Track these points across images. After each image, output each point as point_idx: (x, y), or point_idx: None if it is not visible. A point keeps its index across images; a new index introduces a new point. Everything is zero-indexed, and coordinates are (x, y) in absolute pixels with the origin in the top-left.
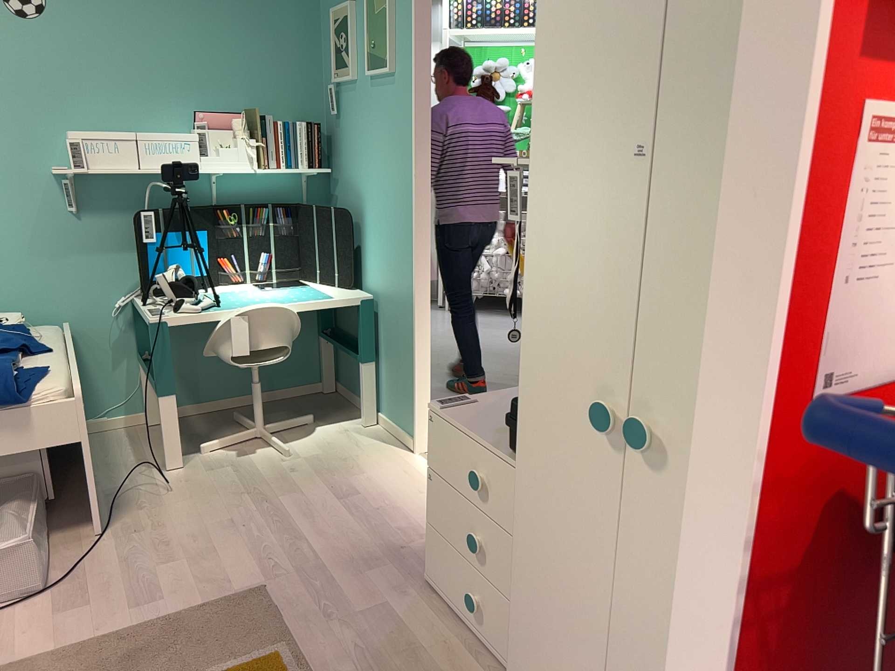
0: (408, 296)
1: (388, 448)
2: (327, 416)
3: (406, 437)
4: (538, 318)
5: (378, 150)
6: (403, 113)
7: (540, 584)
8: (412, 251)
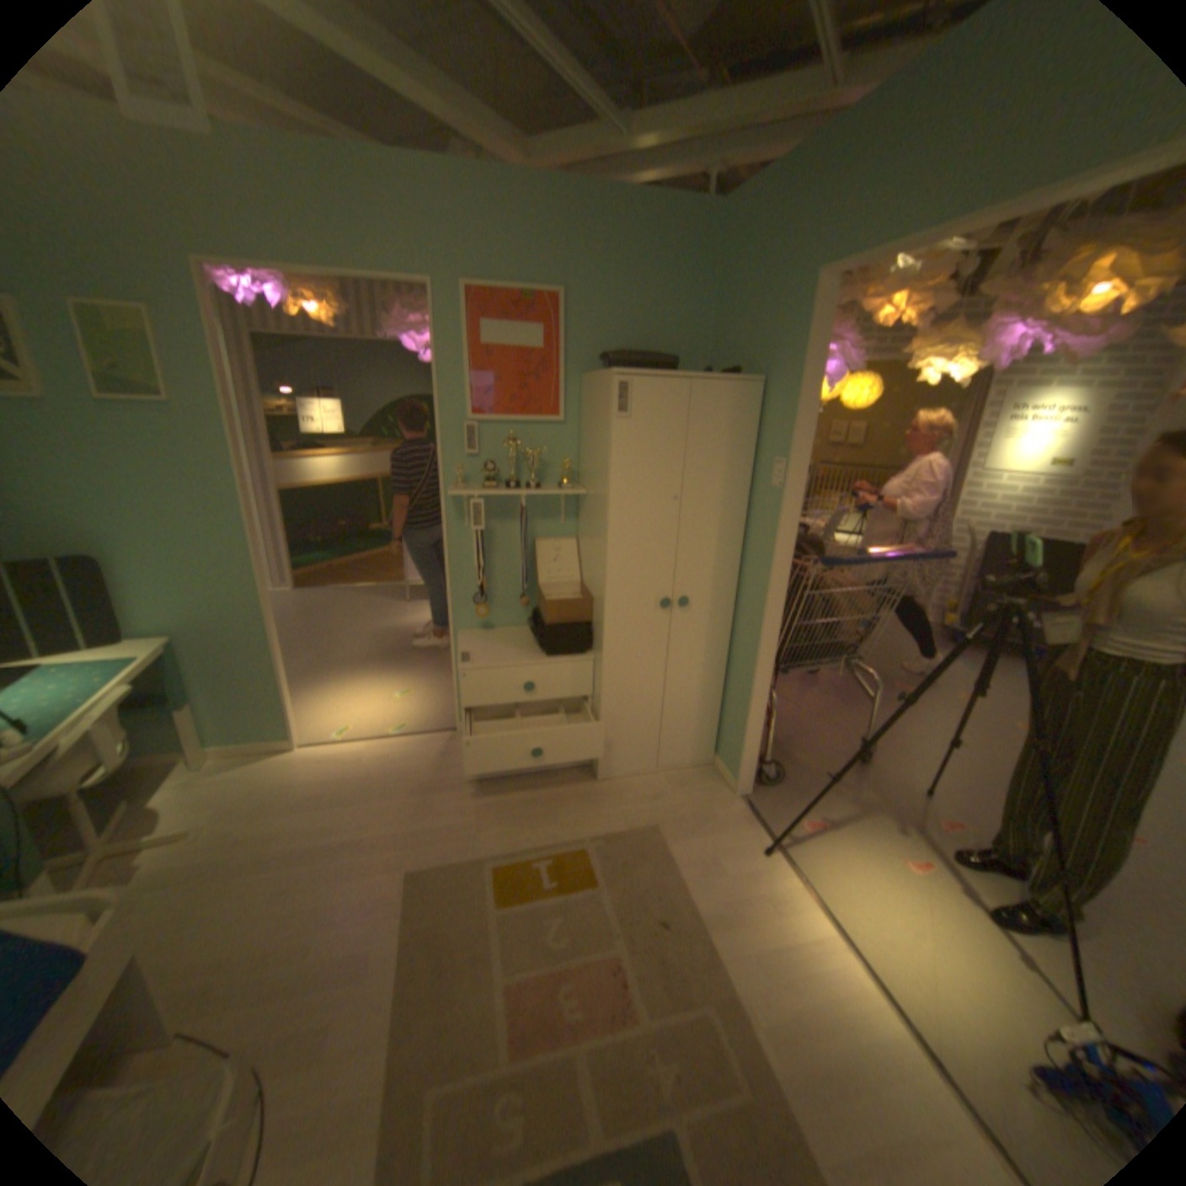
0: (249, 621)
1: (262, 765)
2: (127, 795)
3: (274, 745)
4: (616, 578)
5: (139, 485)
6: (202, 447)
7: (621, 695)
8: (251, 578)
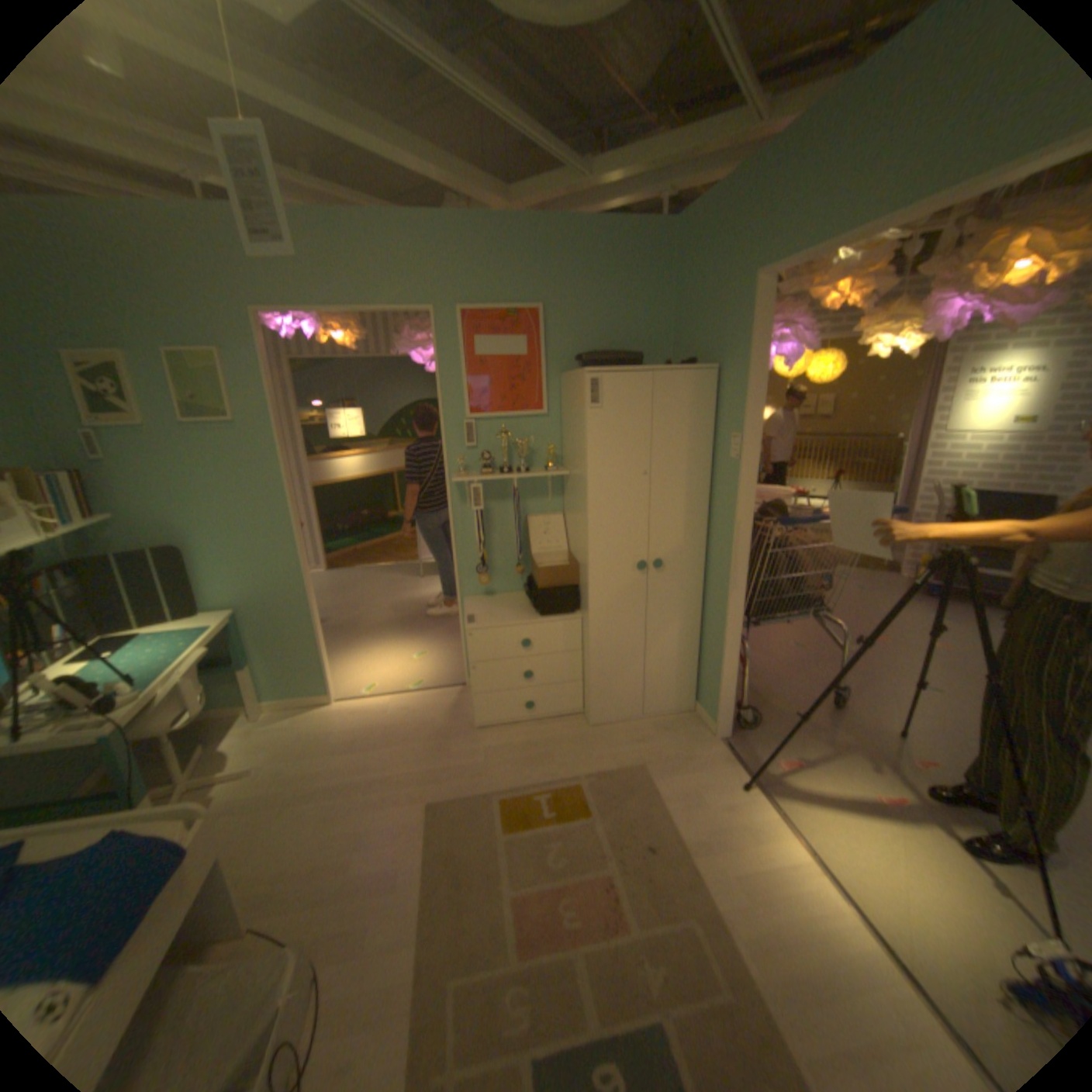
0: (295, 594)
1: (306, 715)
2: (202, 740)
3: (316, 698)
4: (596, 544)
5: (210, 487)
6: (258, 454)
7: (606, 648)
8: (296, 558)
